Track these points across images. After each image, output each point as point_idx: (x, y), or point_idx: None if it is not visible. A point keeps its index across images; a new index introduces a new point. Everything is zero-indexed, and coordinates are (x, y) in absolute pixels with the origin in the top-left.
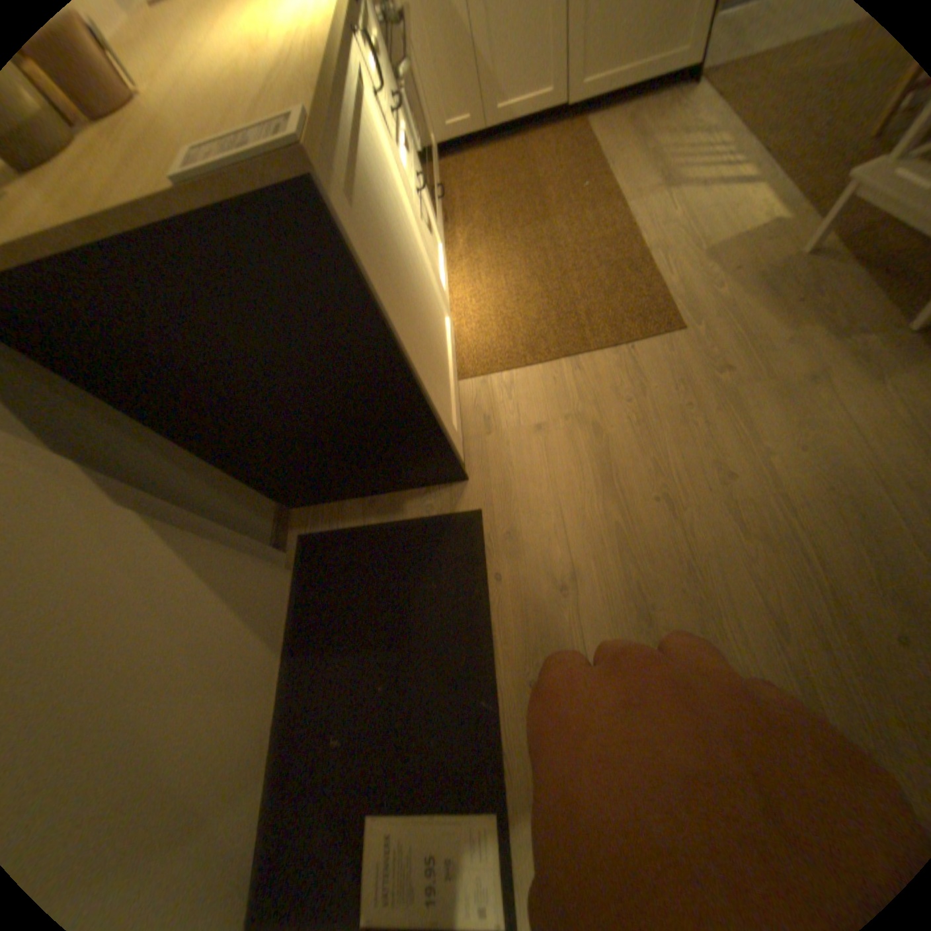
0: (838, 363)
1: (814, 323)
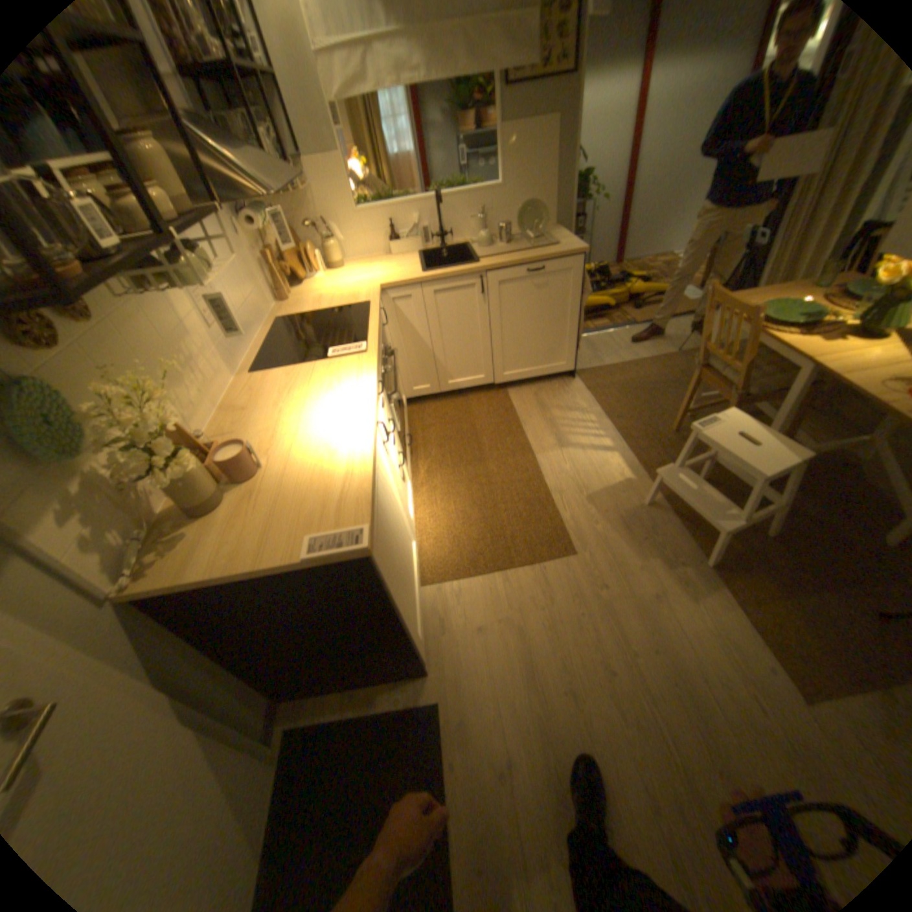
0: (670, 587)
1: (654, 556)
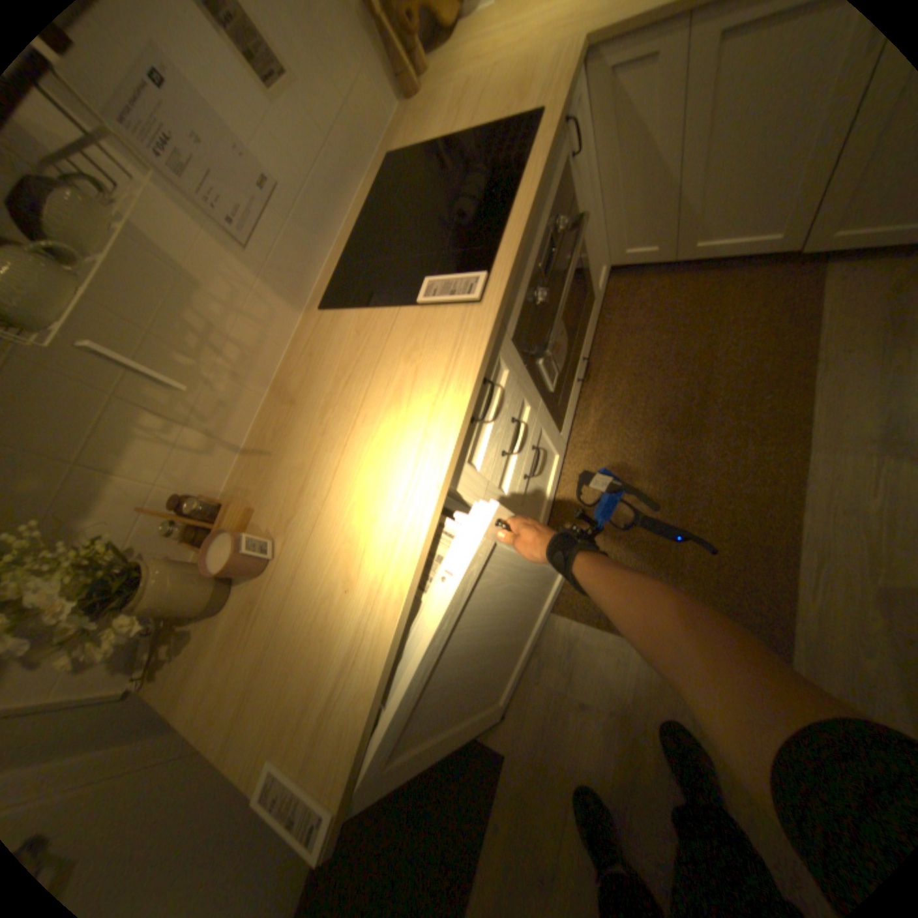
0: None
1: None
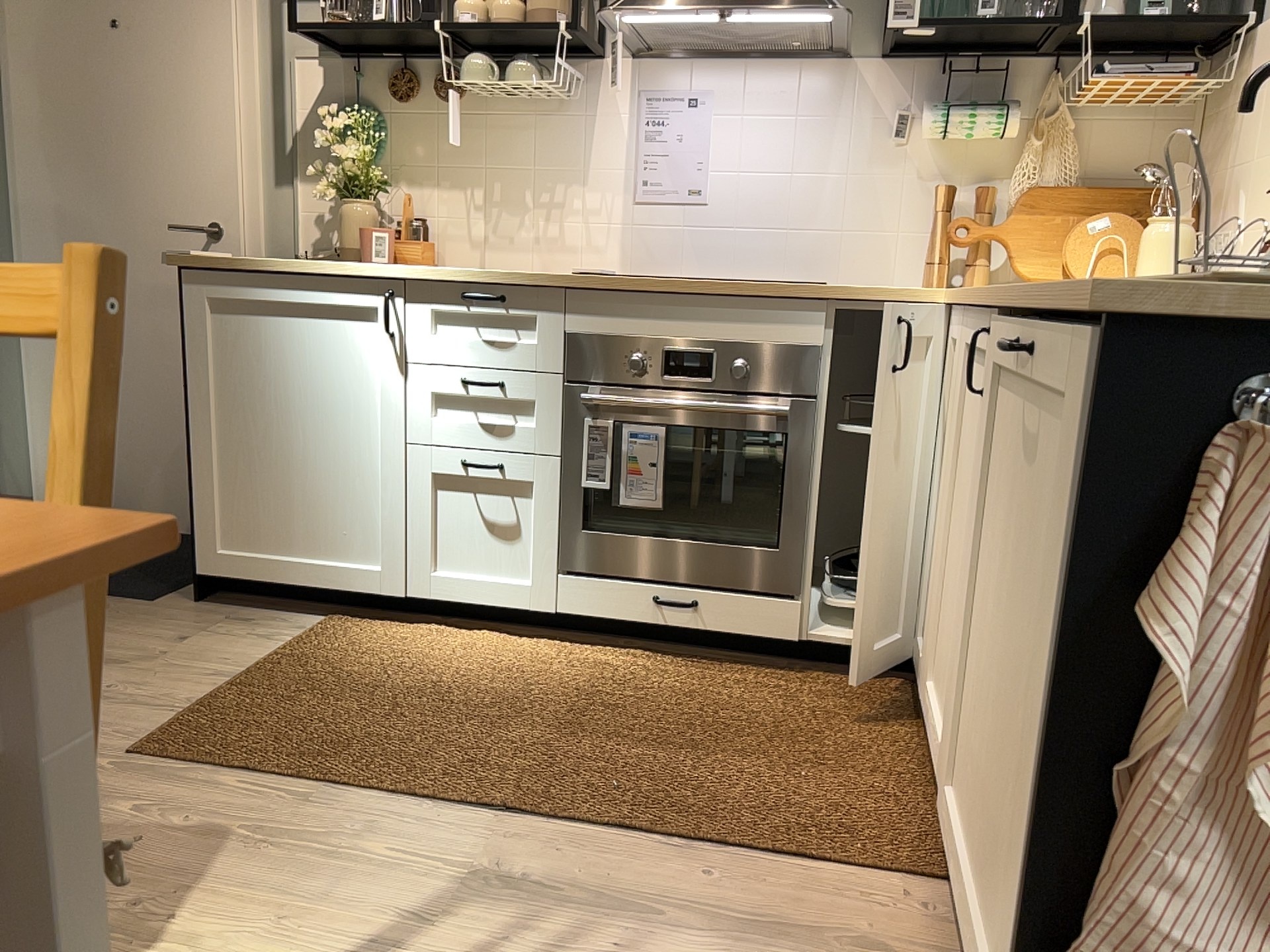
0: None
1: None
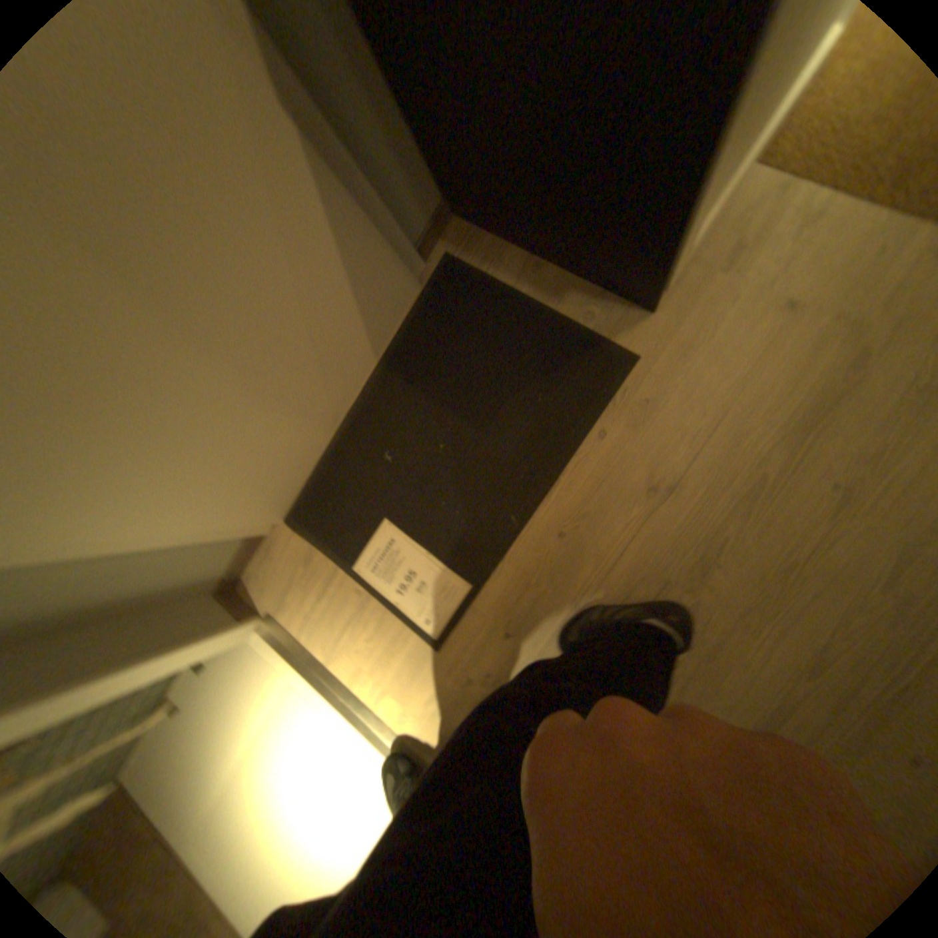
0: None
1: None
